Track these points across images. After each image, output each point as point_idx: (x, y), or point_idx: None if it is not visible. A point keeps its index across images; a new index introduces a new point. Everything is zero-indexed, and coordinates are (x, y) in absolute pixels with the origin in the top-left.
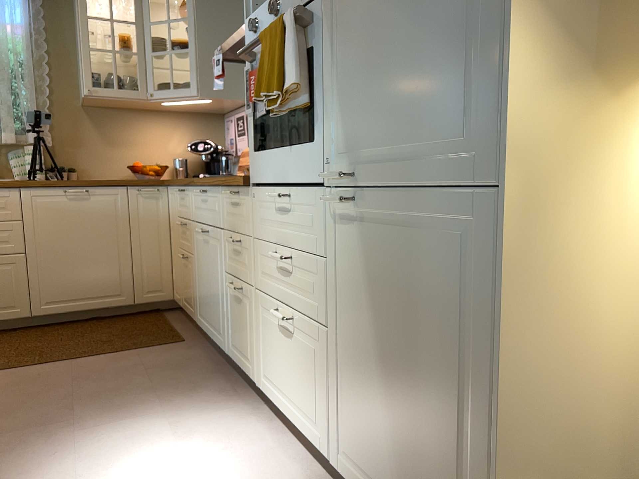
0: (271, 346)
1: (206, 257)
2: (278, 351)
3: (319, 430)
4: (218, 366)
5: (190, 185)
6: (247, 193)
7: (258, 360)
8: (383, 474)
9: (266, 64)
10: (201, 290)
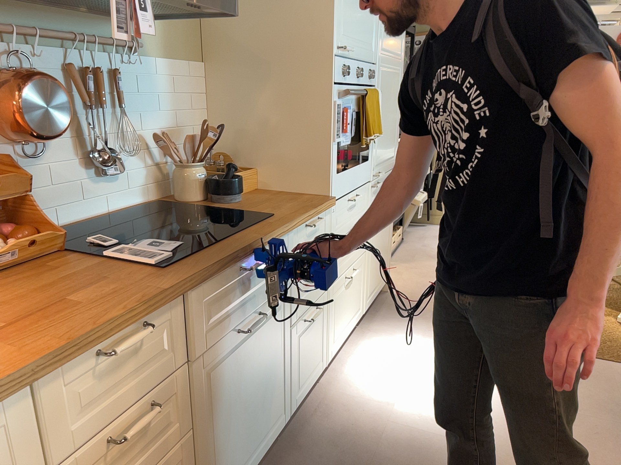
0: (339, 309)
1: (249, 362)
2: (343, 304)
3: (359, 307)
4: (273, 462)
5: (212, 276)
6: (327, 213)
7: (328, 340)
8: (375, 279)
9: (372, 116)
10: (226, 444)
